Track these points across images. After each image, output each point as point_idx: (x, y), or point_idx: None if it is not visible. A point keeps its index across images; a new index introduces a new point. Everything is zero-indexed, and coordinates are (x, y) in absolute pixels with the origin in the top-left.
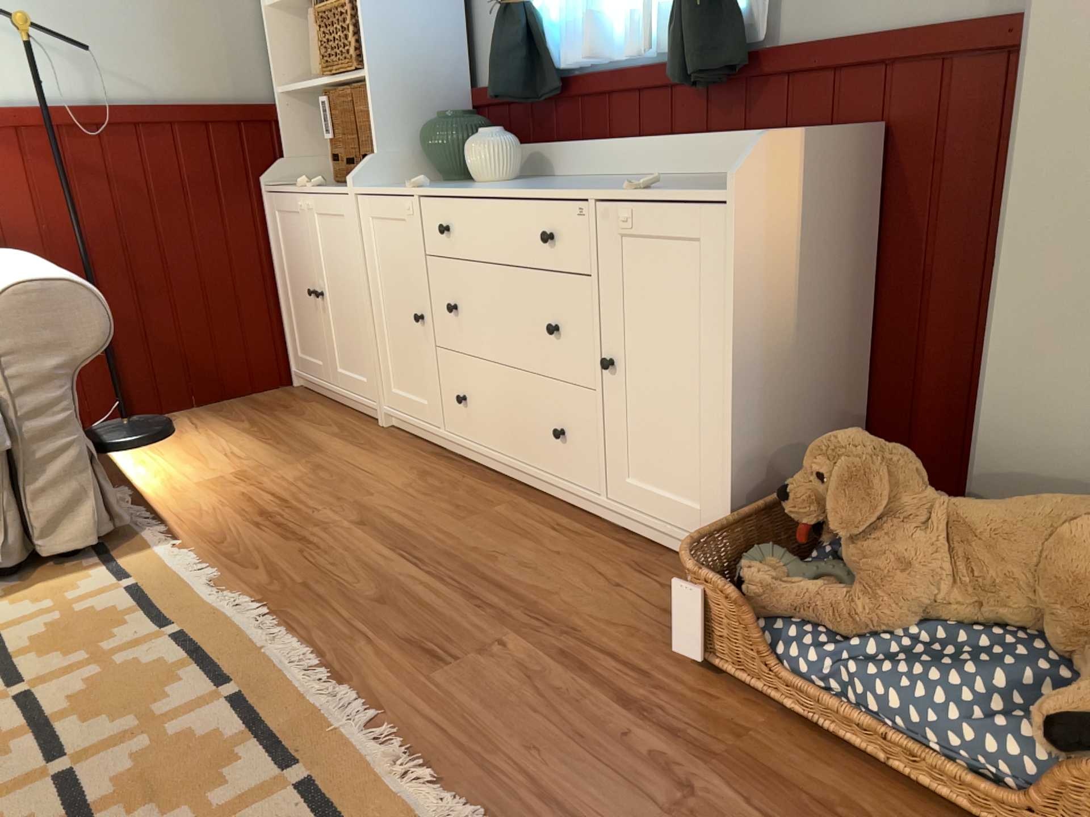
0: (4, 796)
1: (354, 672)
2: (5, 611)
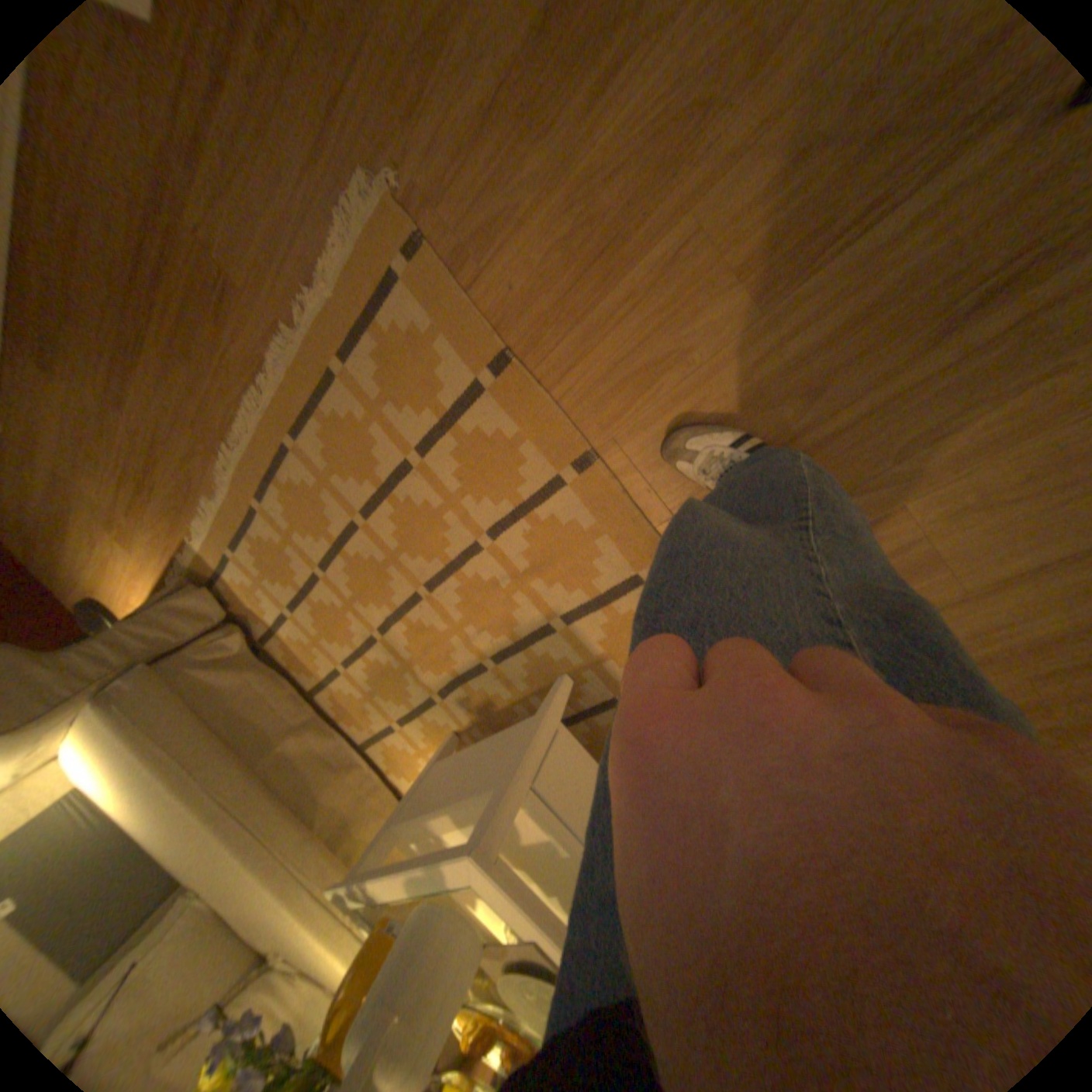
0: (376, 538)
1: (249, 353)
2: (268, 613)
